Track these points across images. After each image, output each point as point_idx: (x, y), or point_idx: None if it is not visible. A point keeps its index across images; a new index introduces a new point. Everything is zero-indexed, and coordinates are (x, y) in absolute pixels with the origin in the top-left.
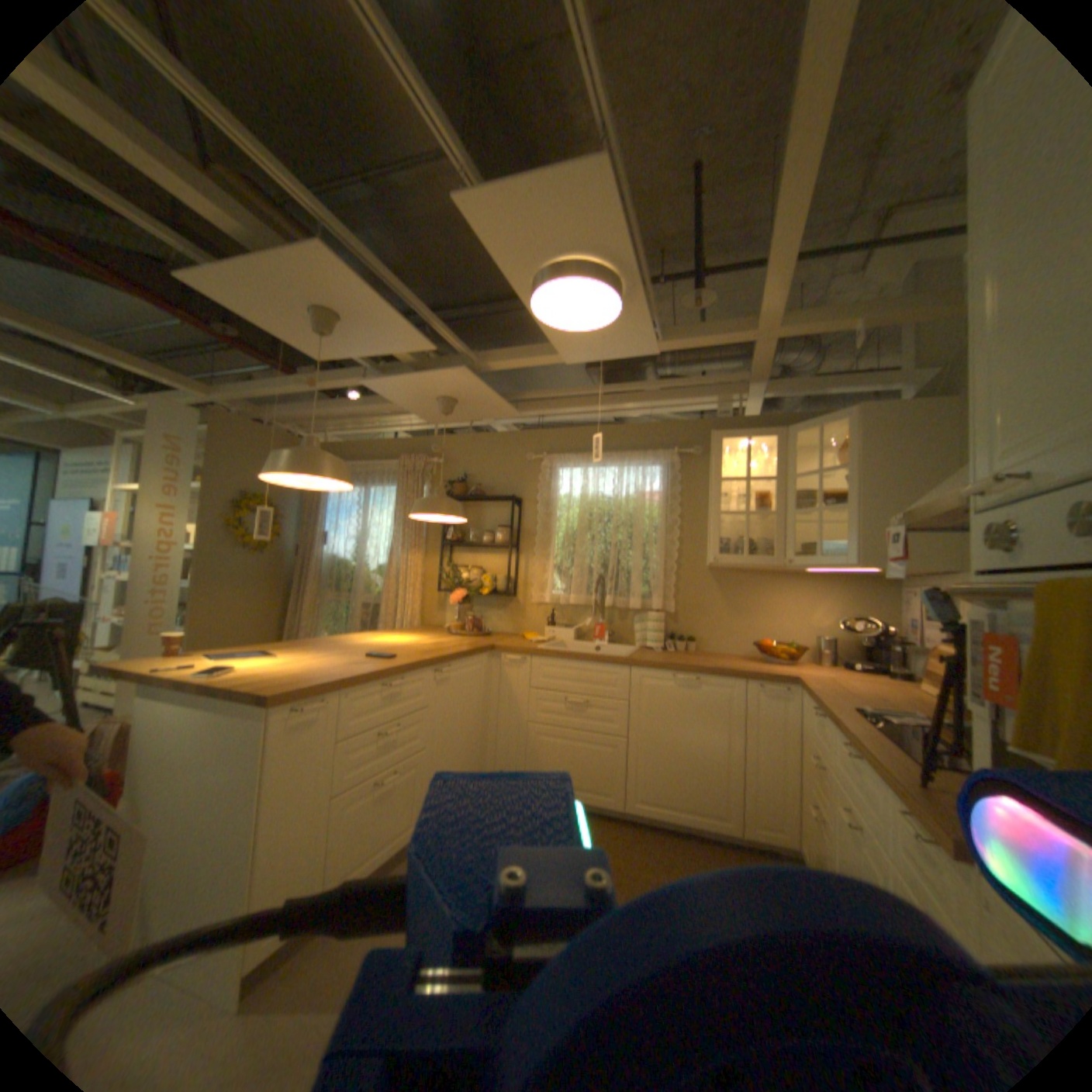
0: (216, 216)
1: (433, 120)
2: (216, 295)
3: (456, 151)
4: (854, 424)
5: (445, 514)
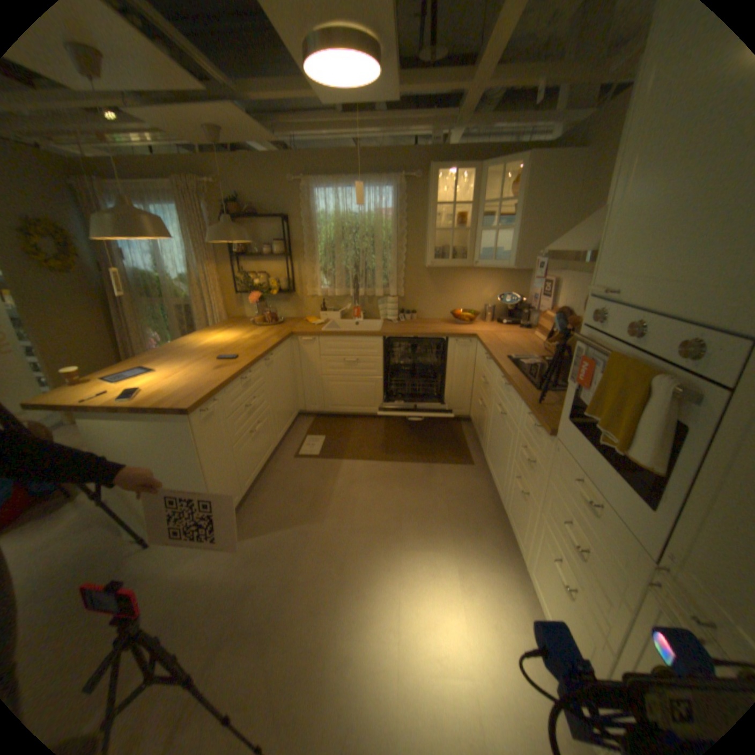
0: None
1: None
2: None
3: None
4: (524, 162)
5: (232, 236)
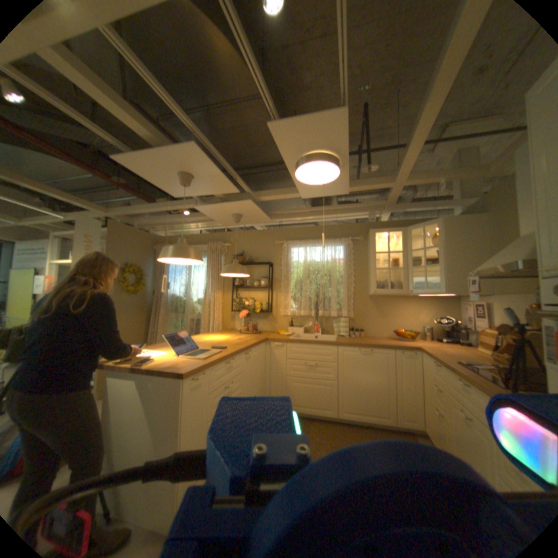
0: (139, 130)
1: (263, 90)
2: (131, 167)
3: (270, 103)
4: (438, 225)
5: (237, 273)
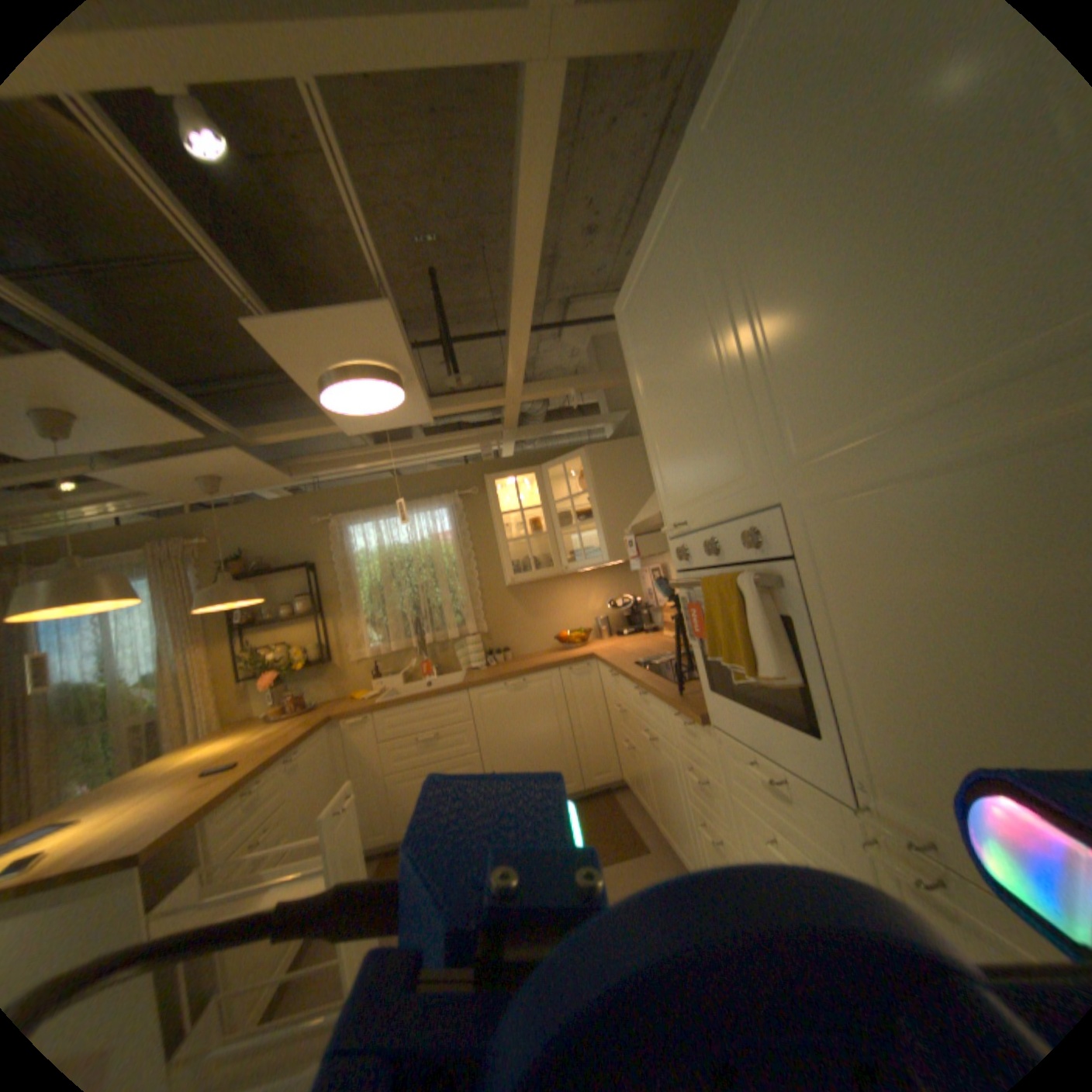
0: None
1: (215, 263)
2: None
3: (237, 284)
4: (582, 459)
5: (233, 599)
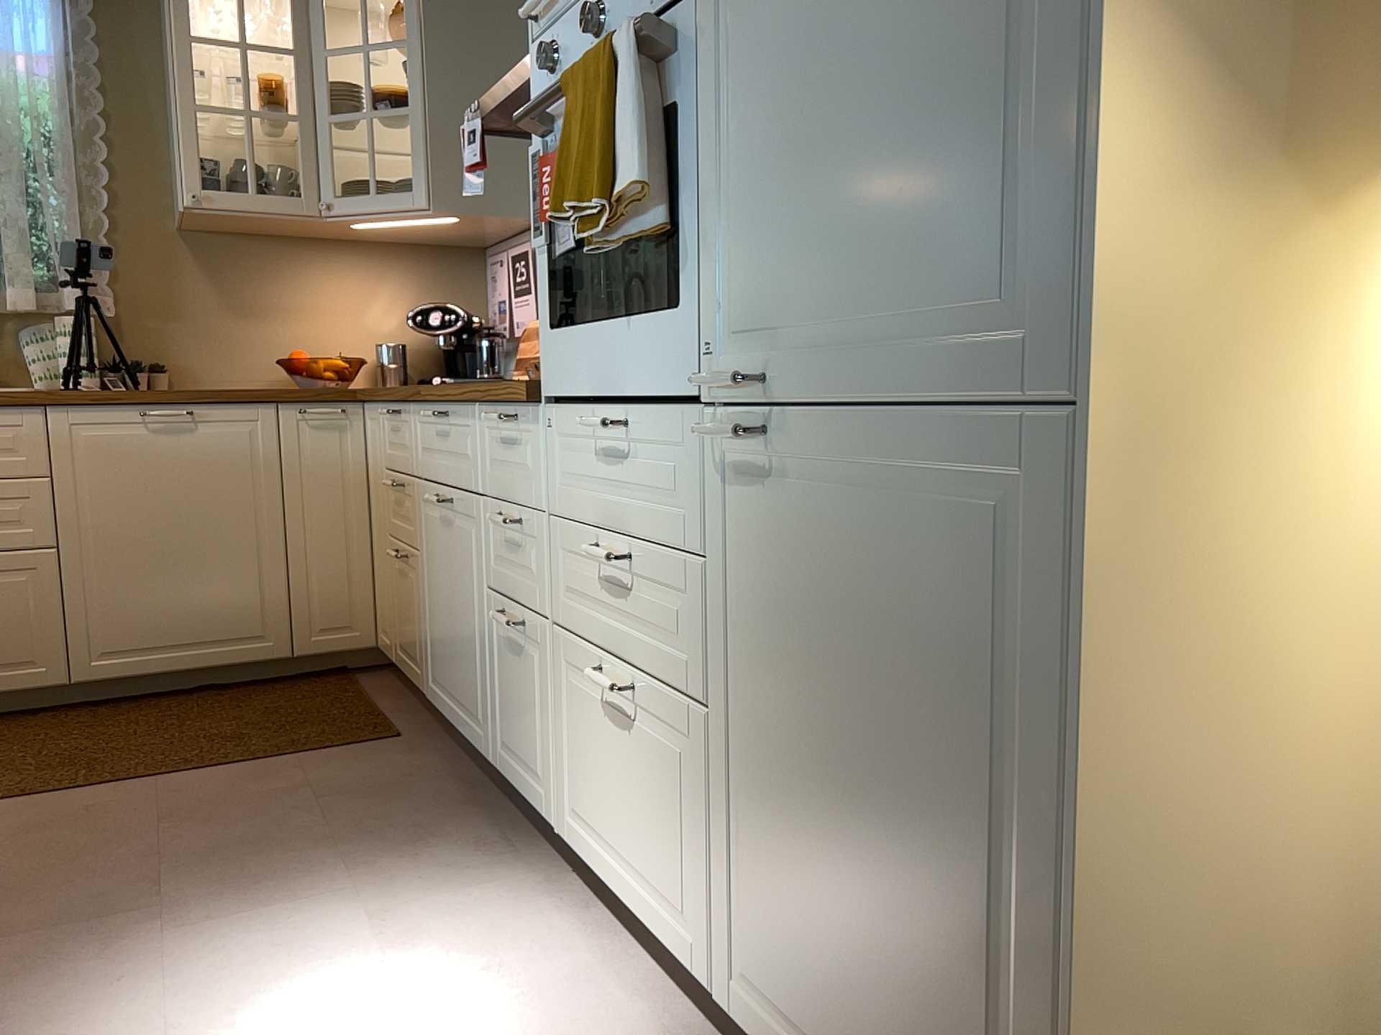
0: None
1: None
2: None
3: None
4: None
5: None
